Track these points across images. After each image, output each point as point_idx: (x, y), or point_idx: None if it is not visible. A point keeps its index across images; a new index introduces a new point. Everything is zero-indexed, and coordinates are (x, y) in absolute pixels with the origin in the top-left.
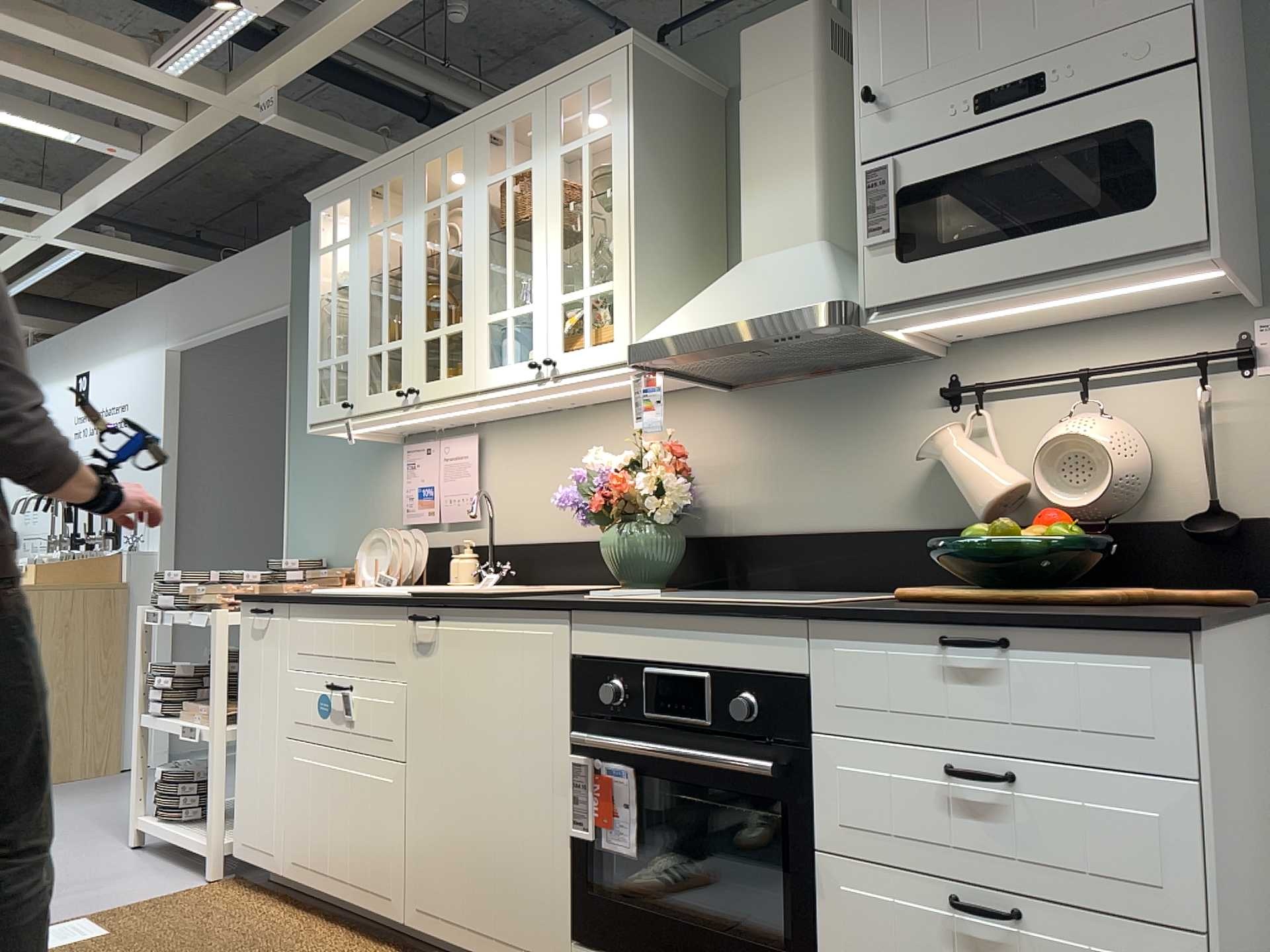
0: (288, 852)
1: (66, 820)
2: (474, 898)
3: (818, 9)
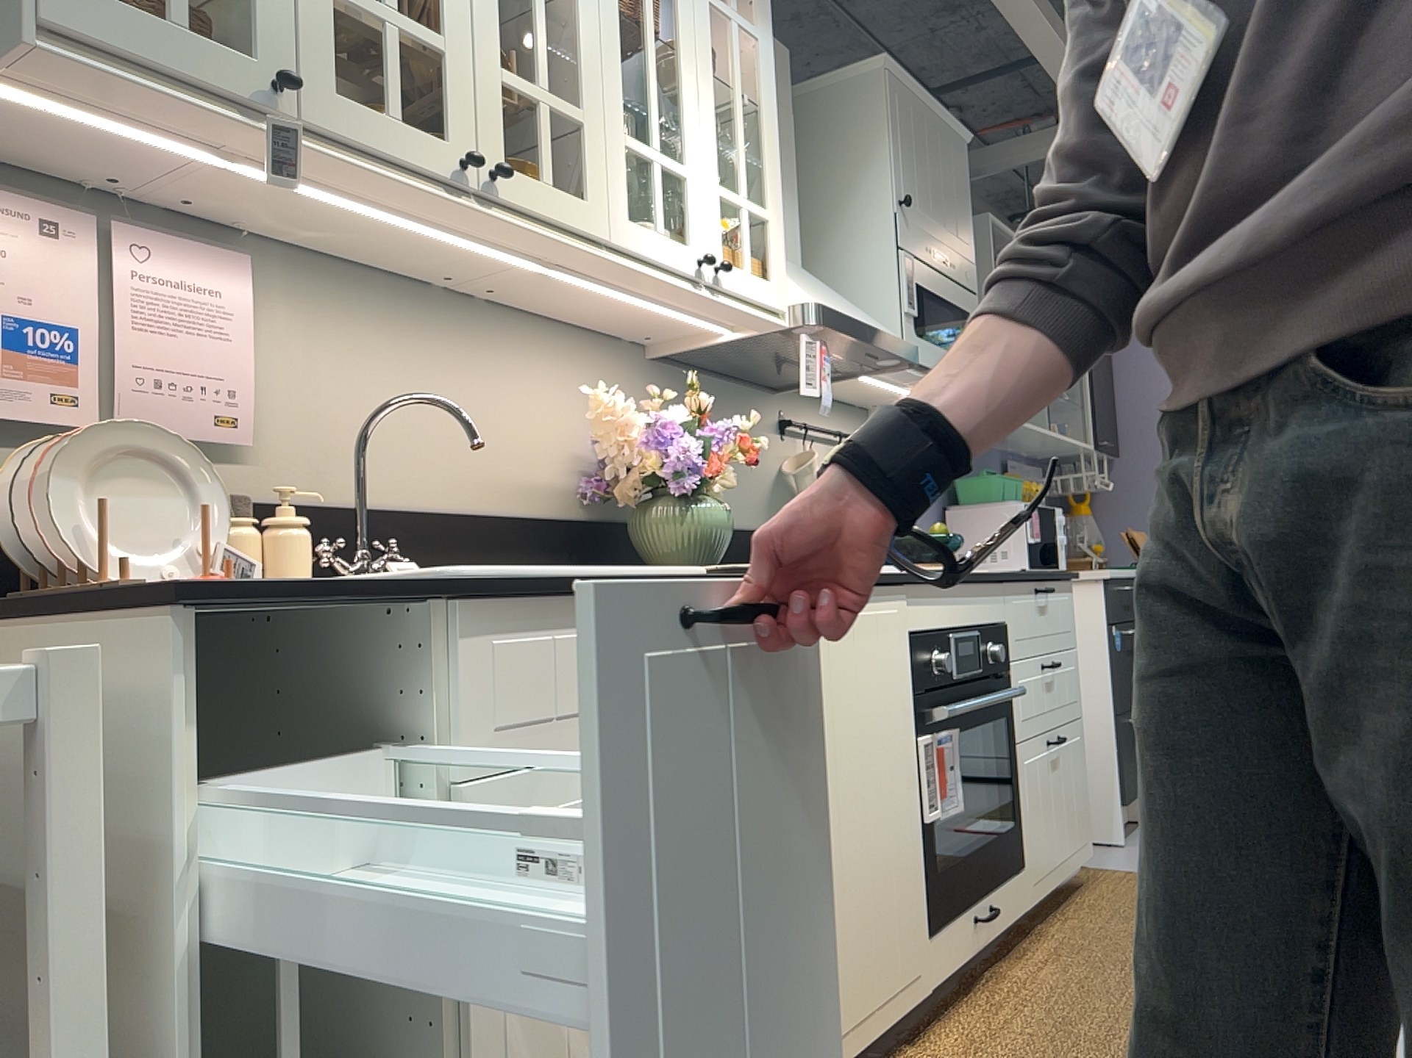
0: None
1: None
2: (858, 976)
3: (791, 63)
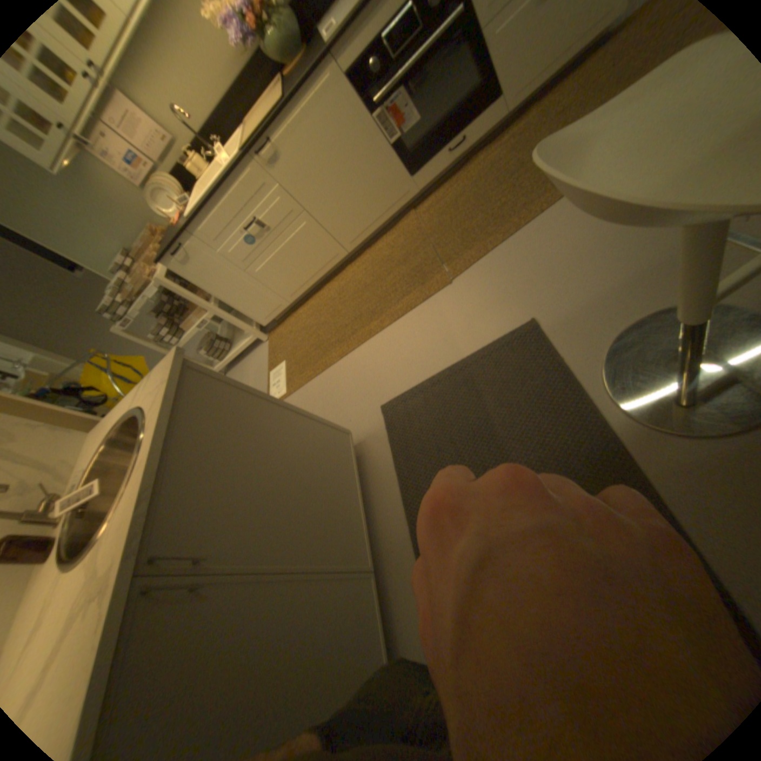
0: (287, 294)
1: None
2: (369, 210)
3: None
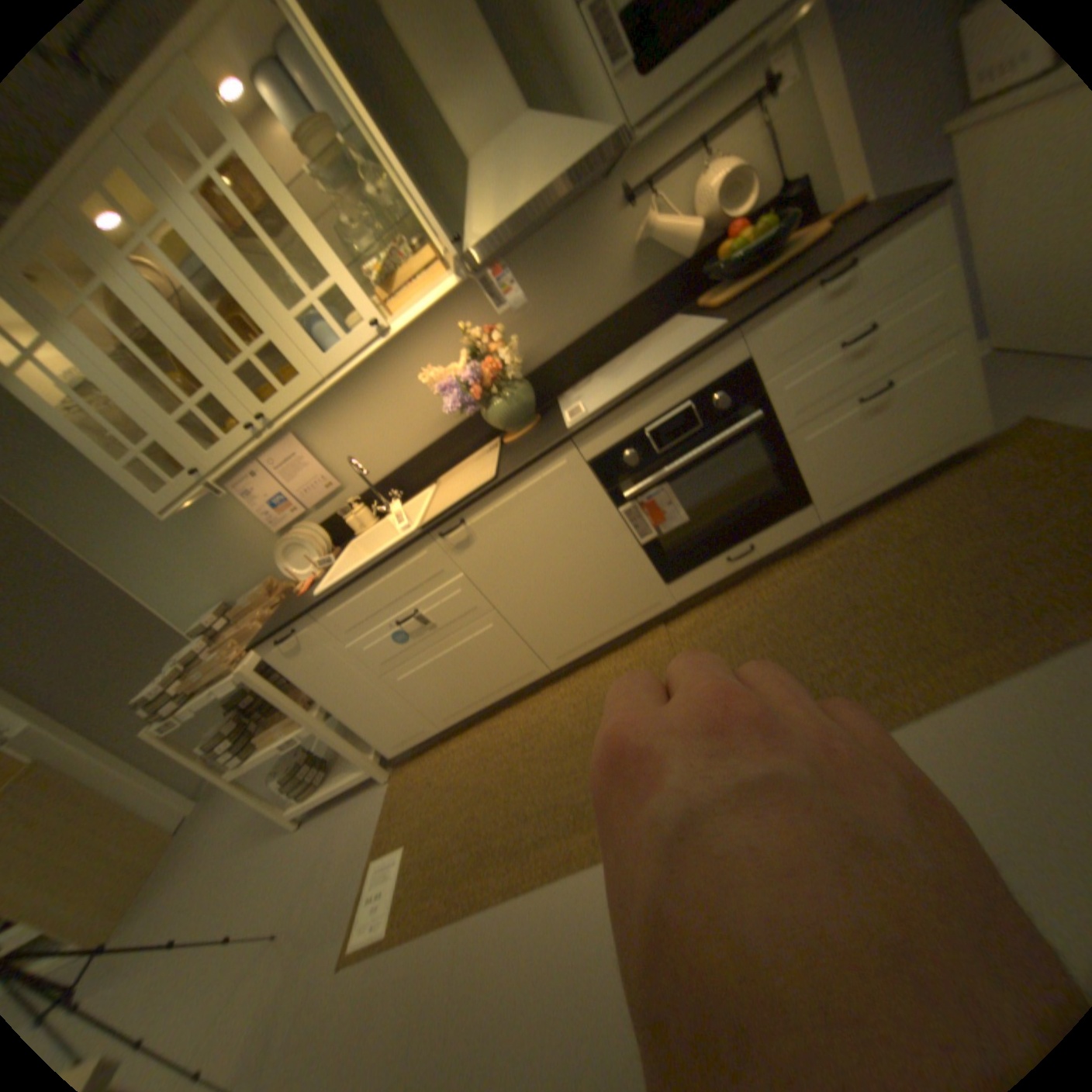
0: (437, 716)
1: (213, 874)
2: (593, 619)
3: None
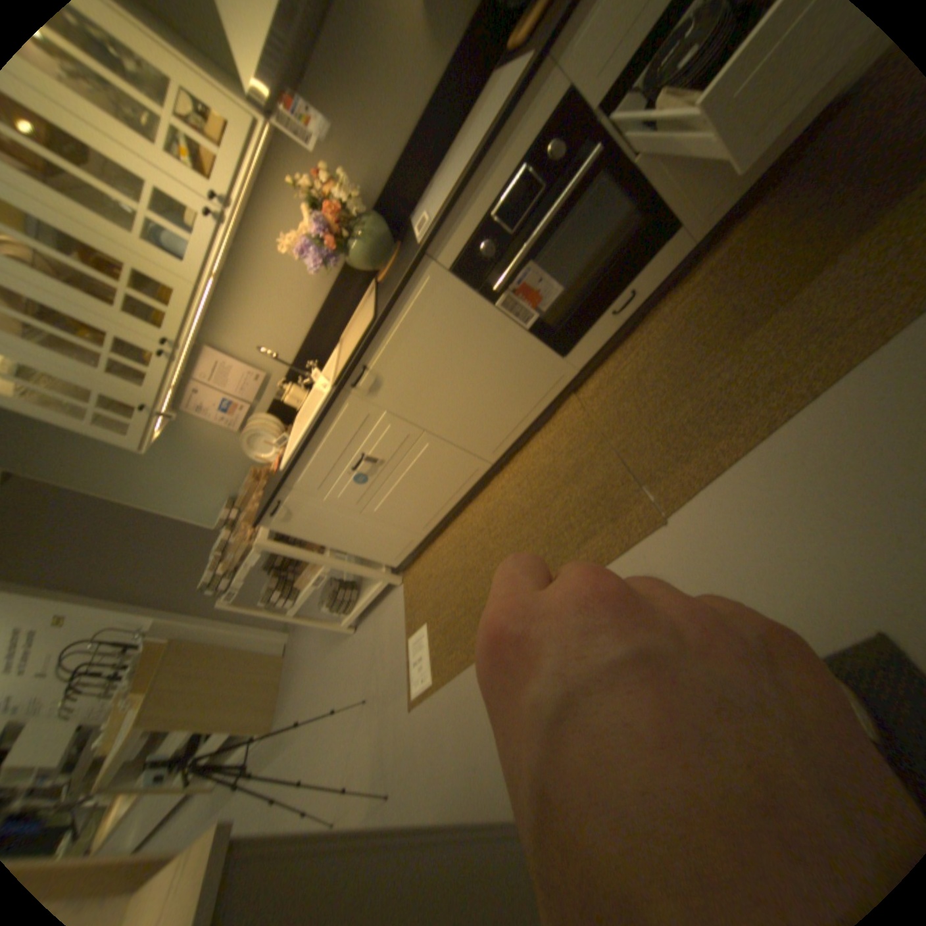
0: (419, 527)
1: (316, 673)
2: (512, 410)
3: None
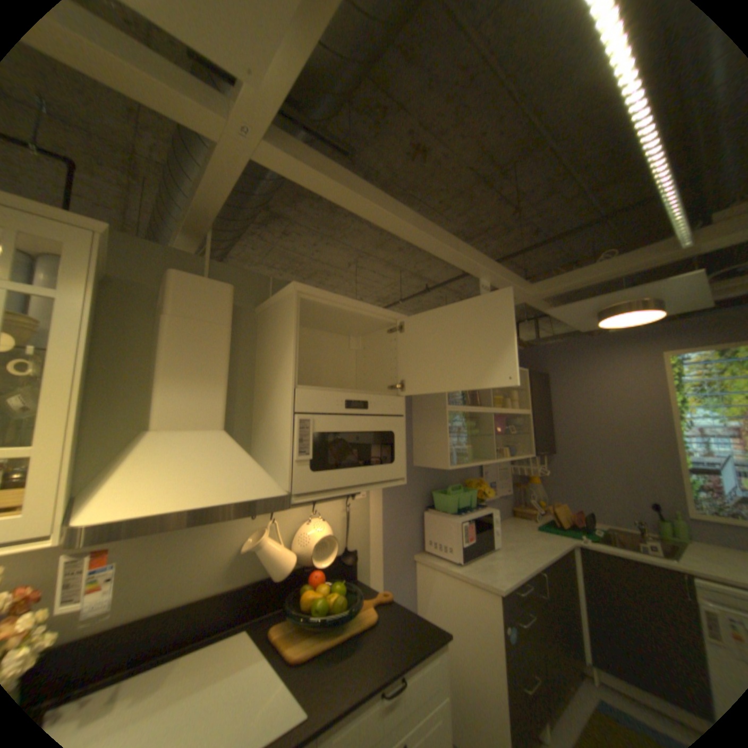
0: None
1: None
2: None
3: (234, 290)
